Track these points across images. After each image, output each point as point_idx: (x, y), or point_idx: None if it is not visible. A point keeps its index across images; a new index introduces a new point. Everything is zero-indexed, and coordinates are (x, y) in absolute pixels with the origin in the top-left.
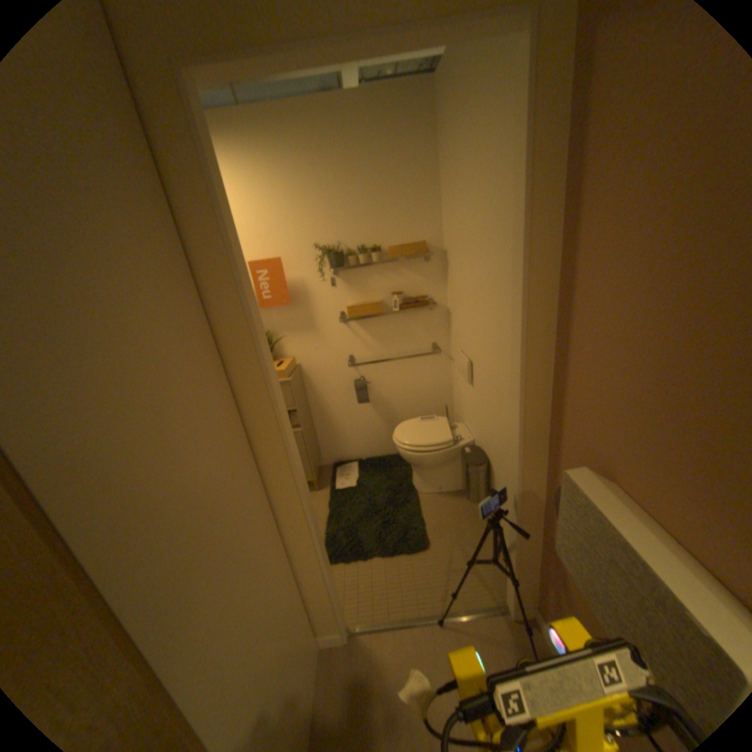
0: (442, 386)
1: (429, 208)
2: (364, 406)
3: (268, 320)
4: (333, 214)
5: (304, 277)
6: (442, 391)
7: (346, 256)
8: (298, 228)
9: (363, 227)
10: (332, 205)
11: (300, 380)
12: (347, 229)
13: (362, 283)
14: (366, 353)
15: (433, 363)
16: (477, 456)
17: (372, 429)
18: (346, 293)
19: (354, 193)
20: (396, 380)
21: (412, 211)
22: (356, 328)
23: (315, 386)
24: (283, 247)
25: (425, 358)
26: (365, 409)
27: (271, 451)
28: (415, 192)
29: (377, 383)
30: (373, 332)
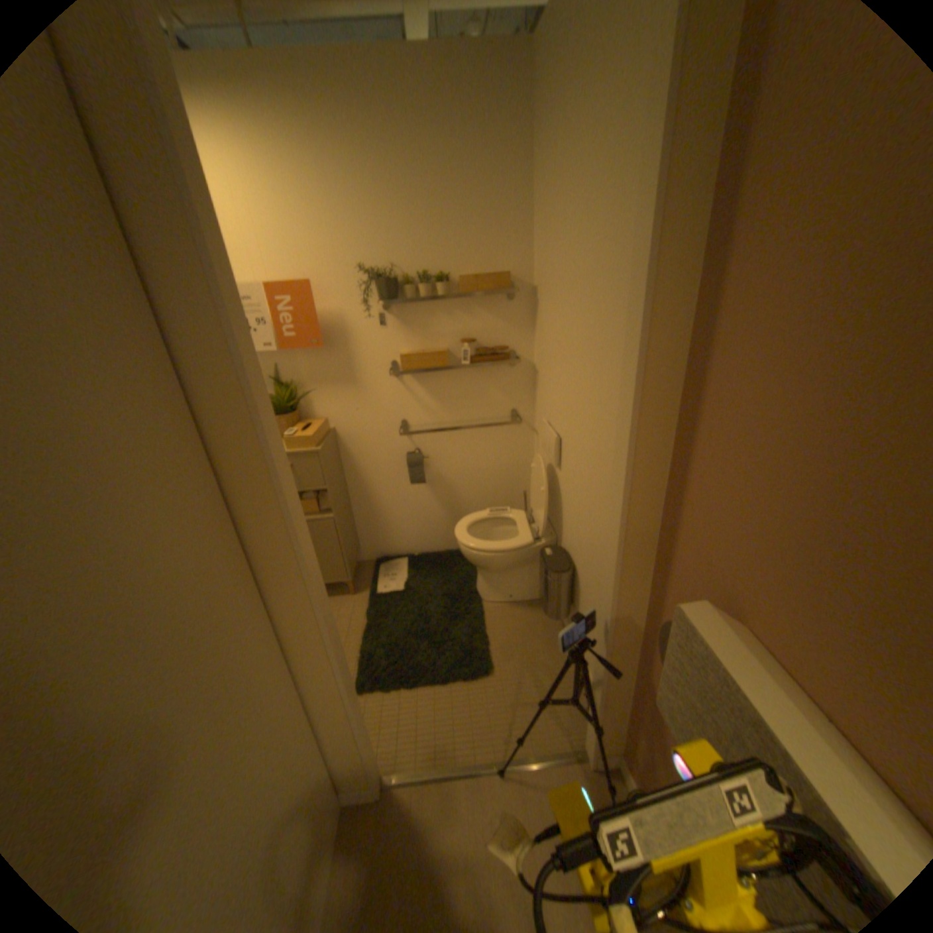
0: (520, 465)
1: (517, 227)
2: (419, 487)
3: (292, 365)
4: (386, 224)
5: (342, 309)
6: (520, 472)
7: (402, 285)
8: (336, 240)
9: (427, 246)
10: (384, 211)
11: (334, 450)
12: (404, 247)
13: (422, 324)
14: (424, 418)
15: (511, 435)
16: (560, 560)
17: (428, 517)
18: (400, 336)
19: (415, 196)
20: (461, 455)
21: (494, 228)
22: (411, 384)
23: (354, 458)
24: (315, 266)
25: (501, 429)
26: (420, 490)
27: (275, 555)
28: (499, 203)
29: (437, 458)
30: (434, 391)
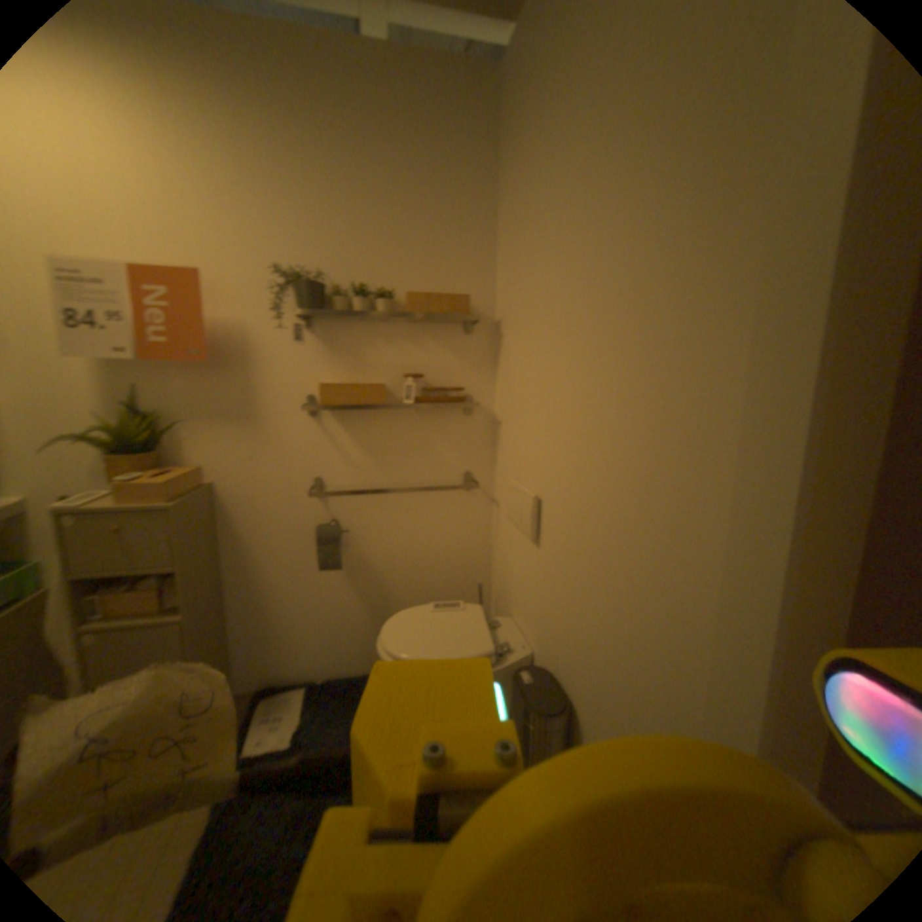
0: (475, 544)
1: (477, 246)
2: (332, 574)
3: (156, 386)
4: (315, 219)
5: (243, 317)
6: (475, 554)
7: (329, 291)
8: (244, 228)
9: (366, 252)
10: (314, 204)
11: (203, 512)
12: (336, 250)
13: (354, 348)
14: (348, 474)
15: (464, 502)
16: (549, 688)
17: (343, 620)
18: (322, 360)
19: (355, 193)
20: (396, 528)
21: (451, 244)
22: (333, 425)
23: (237, 528)
24: (210, 256)
25: (451, 494)
26: (334, 579)
27: None
28: (458, 217)
29: (361, 531)
30: (364, 437)
